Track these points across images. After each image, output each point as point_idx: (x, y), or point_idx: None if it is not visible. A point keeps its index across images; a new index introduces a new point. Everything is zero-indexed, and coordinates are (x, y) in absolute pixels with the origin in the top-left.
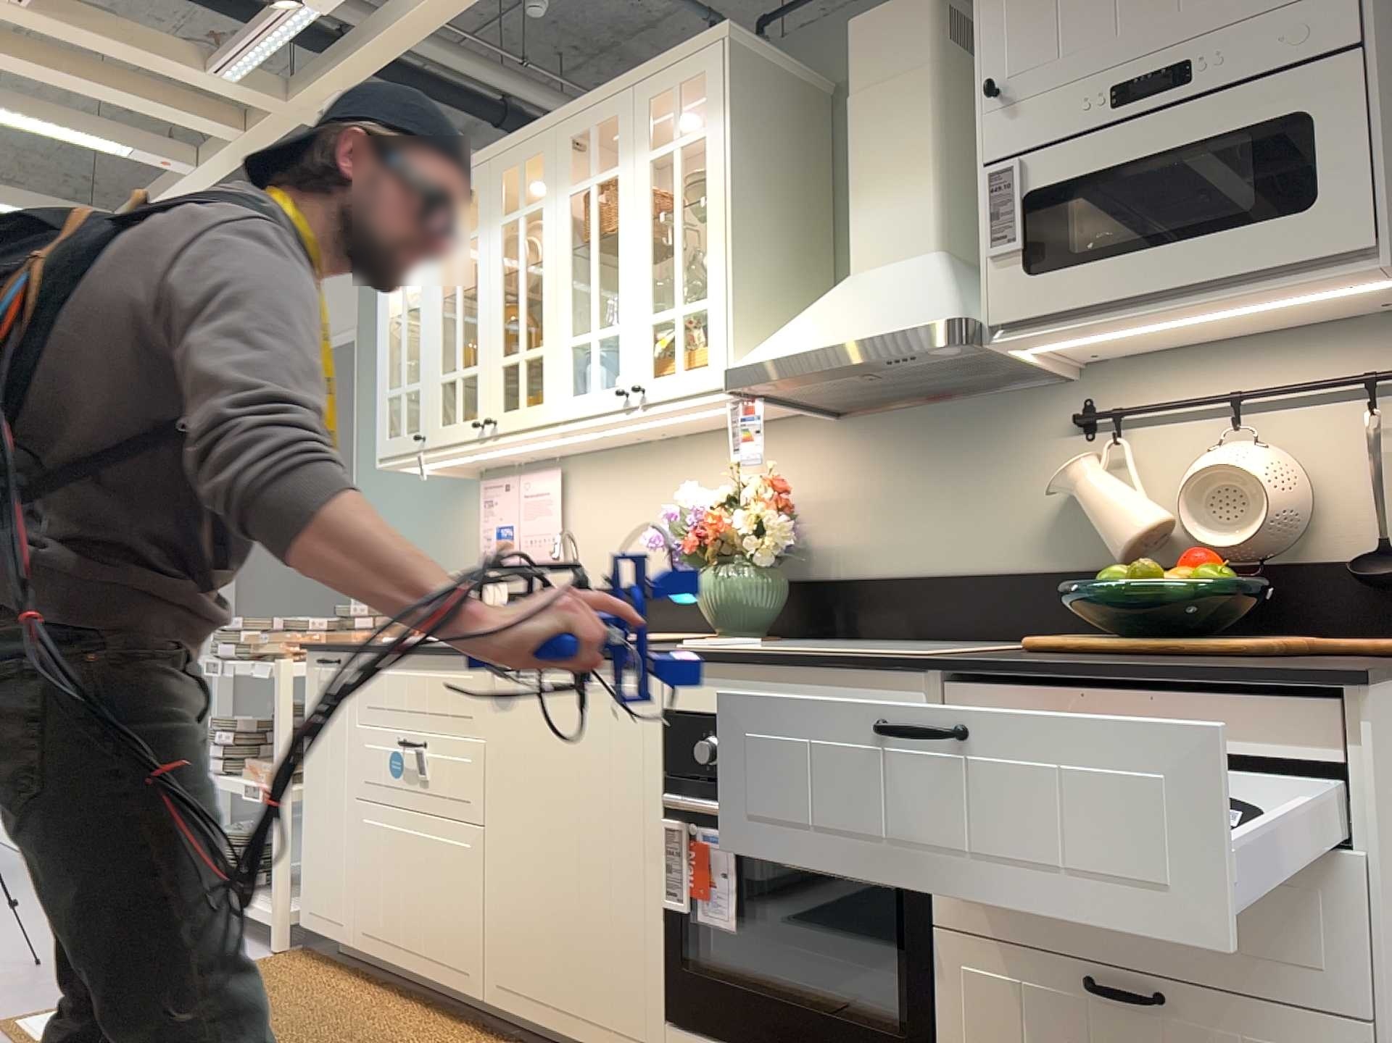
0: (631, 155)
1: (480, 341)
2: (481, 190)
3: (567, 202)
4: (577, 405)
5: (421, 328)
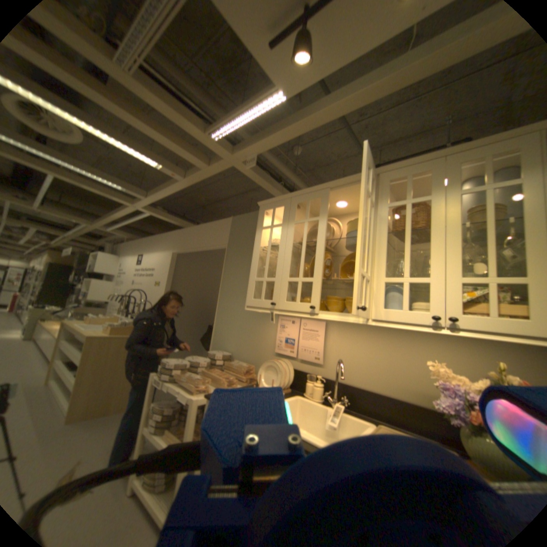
0: (445, 189)
1: (317, 267)
2: (323, 199)
3: (387, 209)
4: (390, 315)
5: (279, 254)
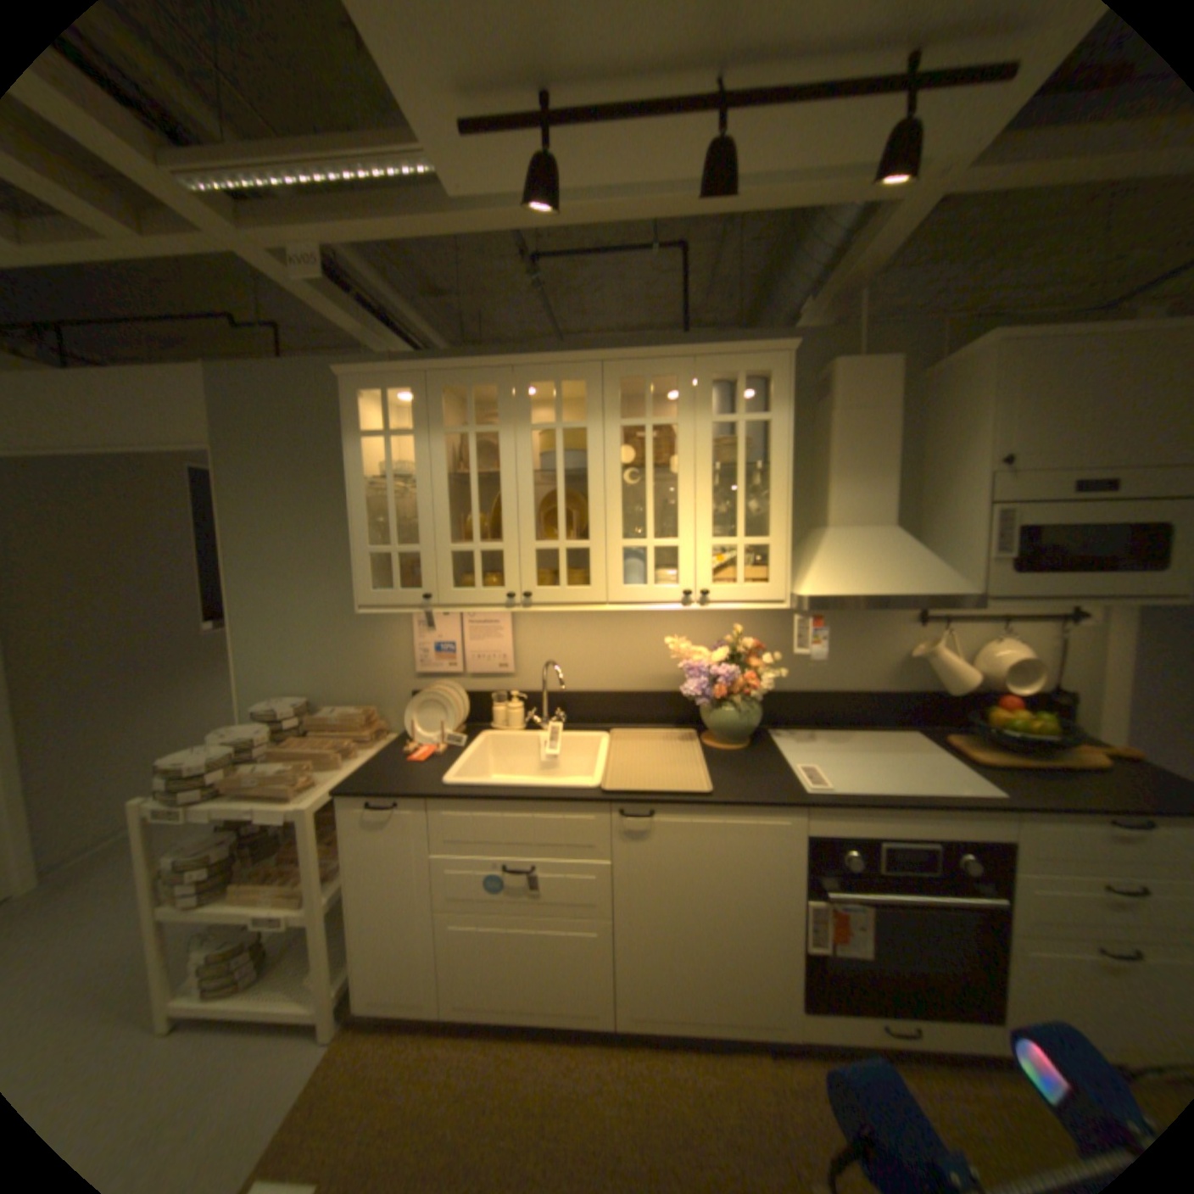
0: (695, 413)
1: (508, 526)
2: (502, 390)
3: (618, 431)
4: (632, 597)
5: (420, 499)
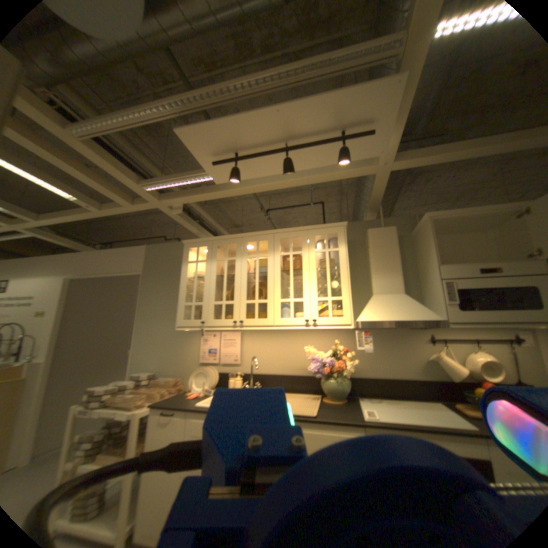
0: (308, 248)
1: (236, 293)
2: (238, 244)
3: (279, 256)
4: (284, 321)
5: (206, 284)
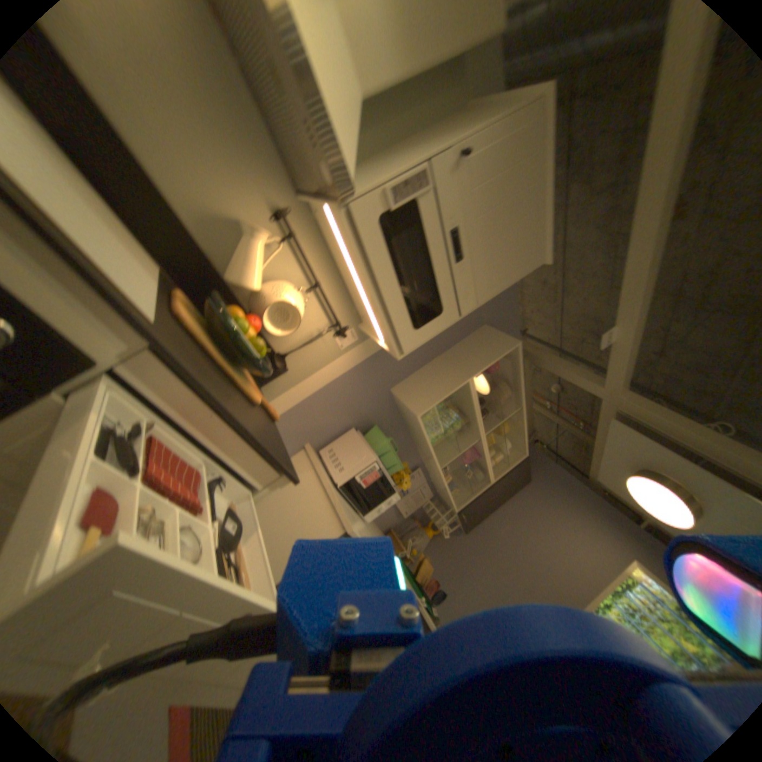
0: None
1: None
2: None
3: None
4: None
5: None
